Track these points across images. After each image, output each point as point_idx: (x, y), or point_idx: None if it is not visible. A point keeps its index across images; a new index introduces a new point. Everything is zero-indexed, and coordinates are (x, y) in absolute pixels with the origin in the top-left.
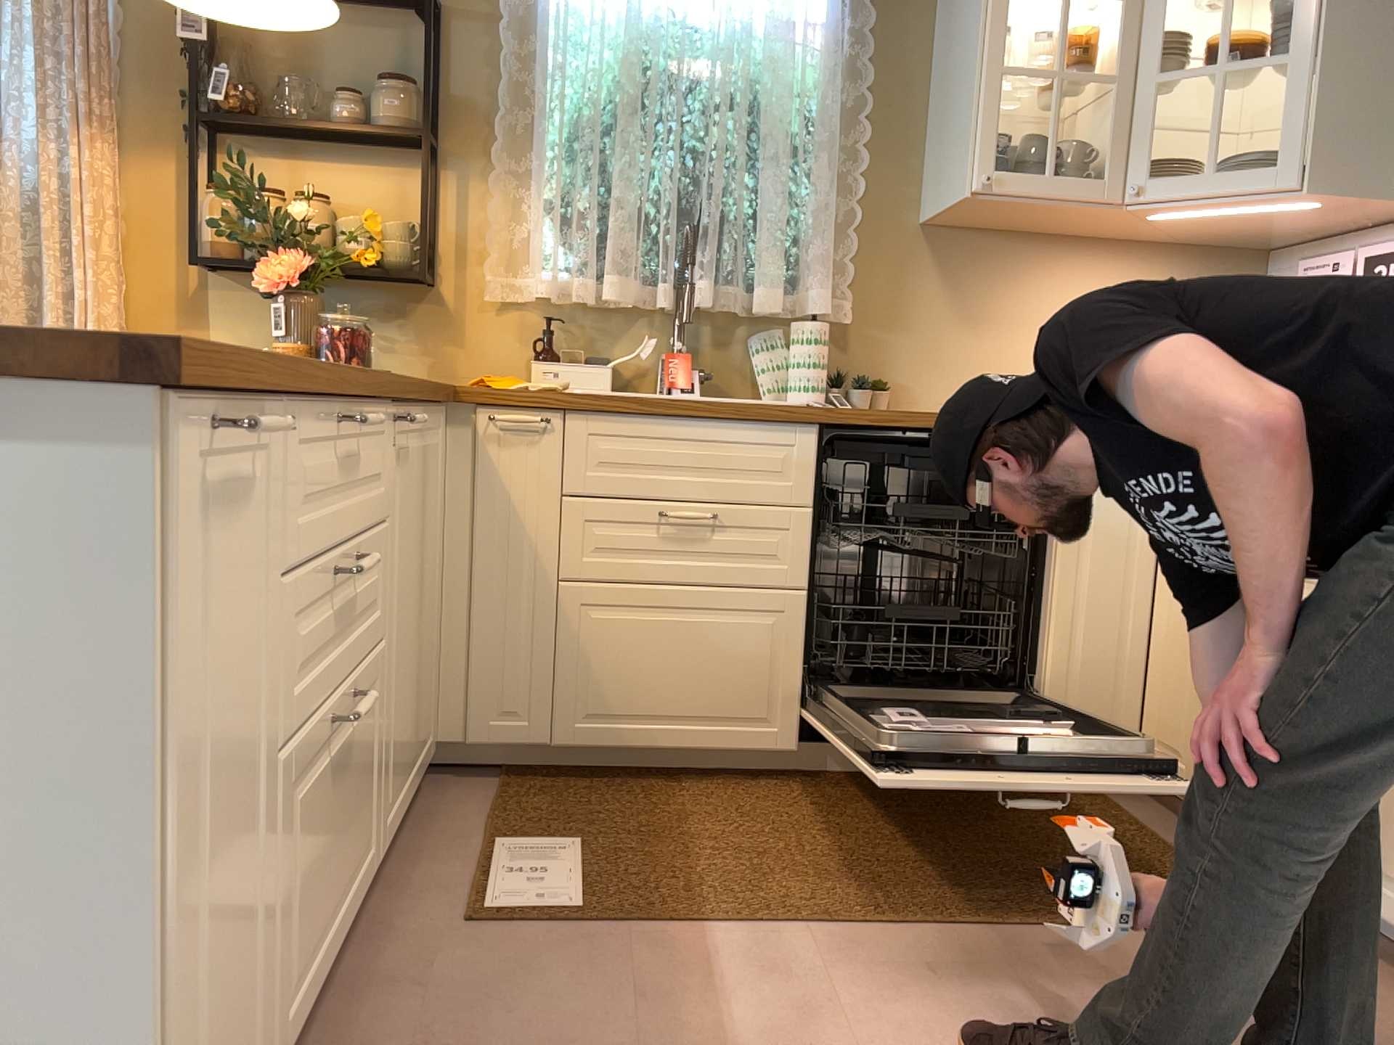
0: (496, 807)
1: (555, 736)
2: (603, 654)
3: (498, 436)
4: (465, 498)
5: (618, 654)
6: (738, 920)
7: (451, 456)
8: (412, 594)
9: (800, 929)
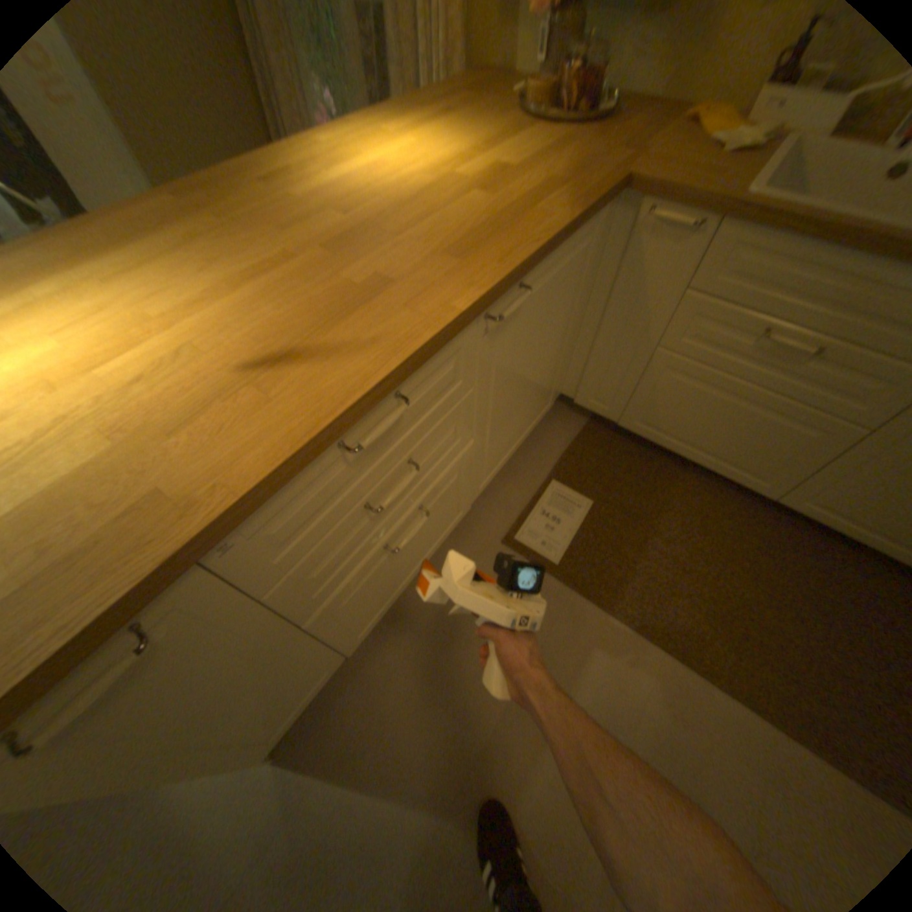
0: (571, 447)
1: (622, 420)
2: (670, 398)
3: (657, 224)
4: (616, 267)
5: (680, 402)
6: (634, 623)
7: (615, 229)
8: (527, 372)
9: (664, 653)
